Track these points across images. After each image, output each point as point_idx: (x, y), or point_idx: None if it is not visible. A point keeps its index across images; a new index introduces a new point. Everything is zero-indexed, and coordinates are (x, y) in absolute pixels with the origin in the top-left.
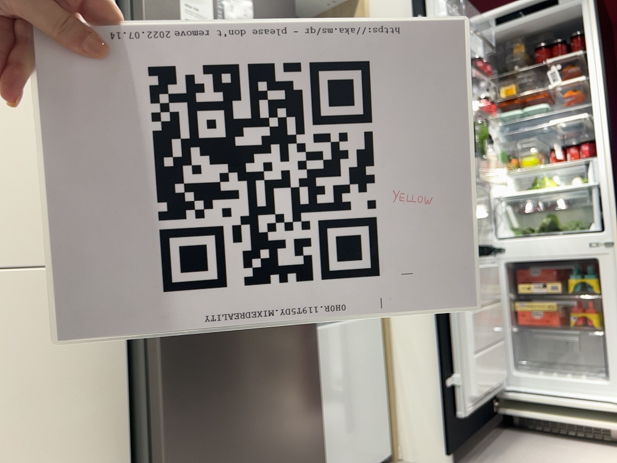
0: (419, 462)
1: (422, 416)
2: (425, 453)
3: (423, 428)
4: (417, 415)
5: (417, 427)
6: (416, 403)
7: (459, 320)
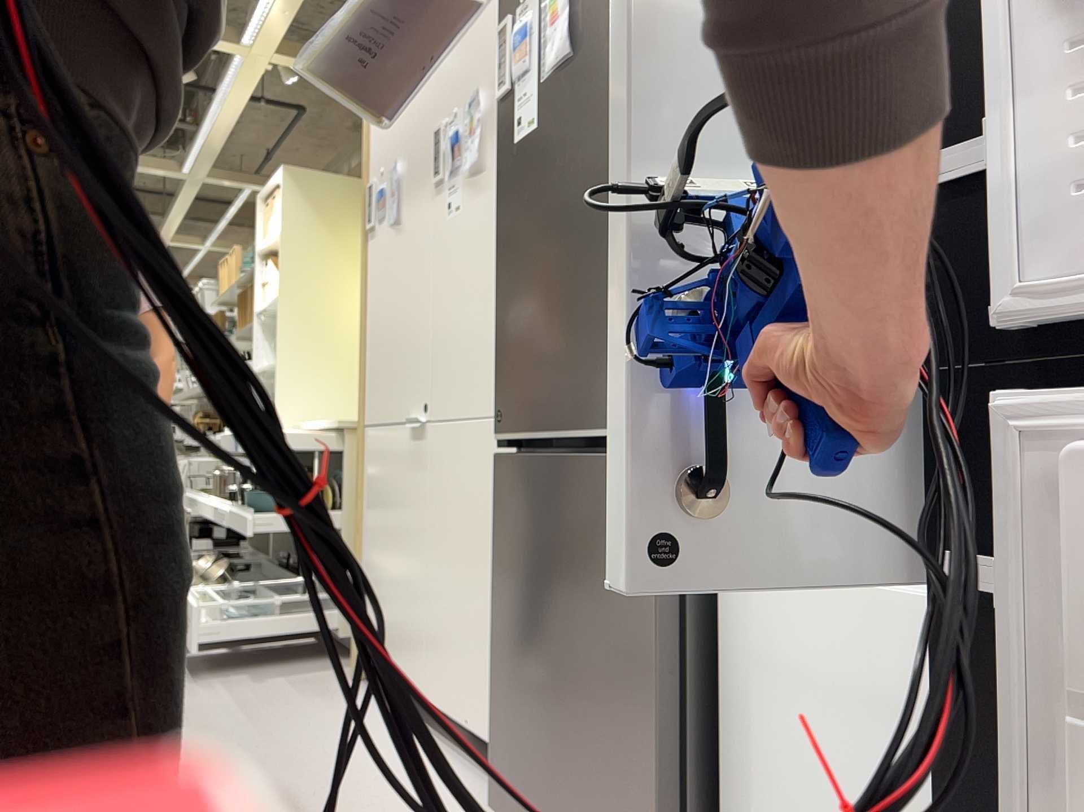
0: None
1: None
2: None
3: None
4: None
5: None
6: None
7: (1053, 755)
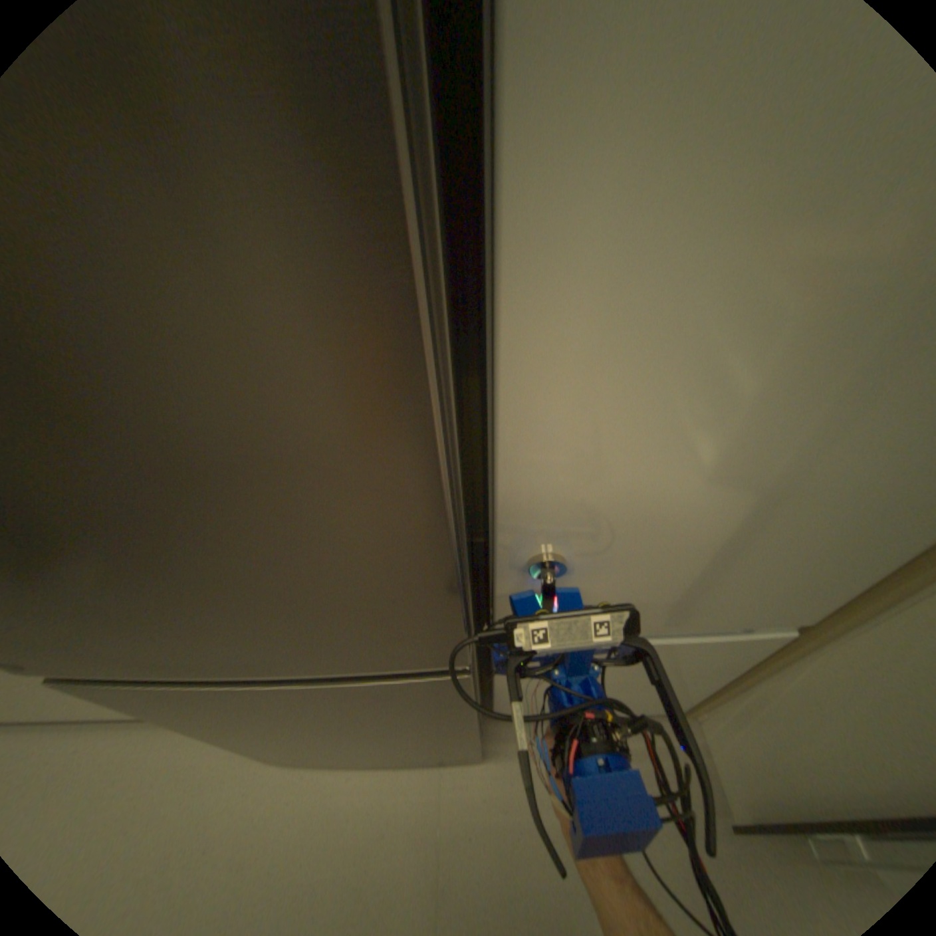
0: (710, 756)
1: (749, 758)
2: (722, 766)
3: (739, 761)
4: (743, 744)
5: (734, 747)
6: (754, 740)
7: None
